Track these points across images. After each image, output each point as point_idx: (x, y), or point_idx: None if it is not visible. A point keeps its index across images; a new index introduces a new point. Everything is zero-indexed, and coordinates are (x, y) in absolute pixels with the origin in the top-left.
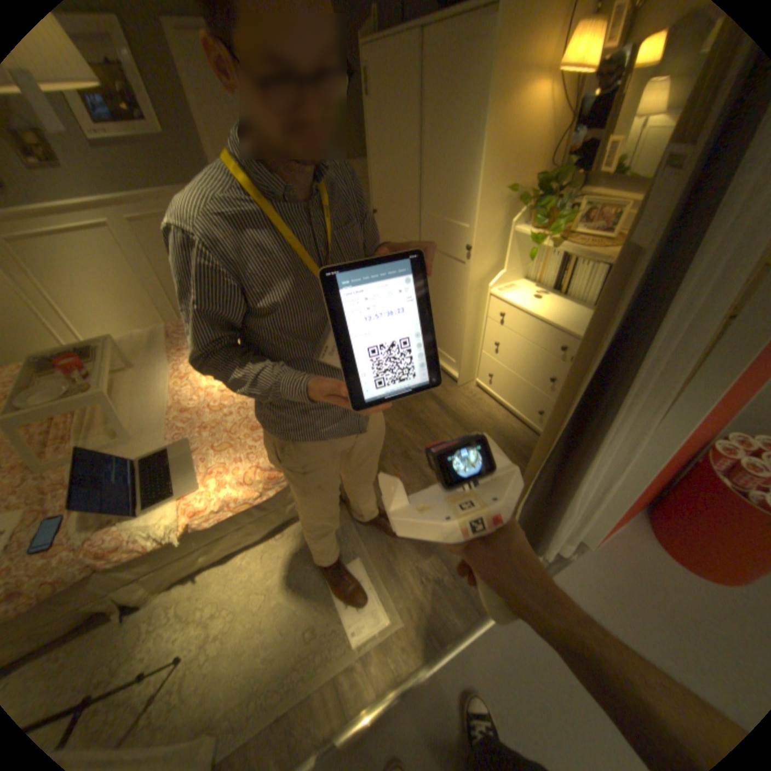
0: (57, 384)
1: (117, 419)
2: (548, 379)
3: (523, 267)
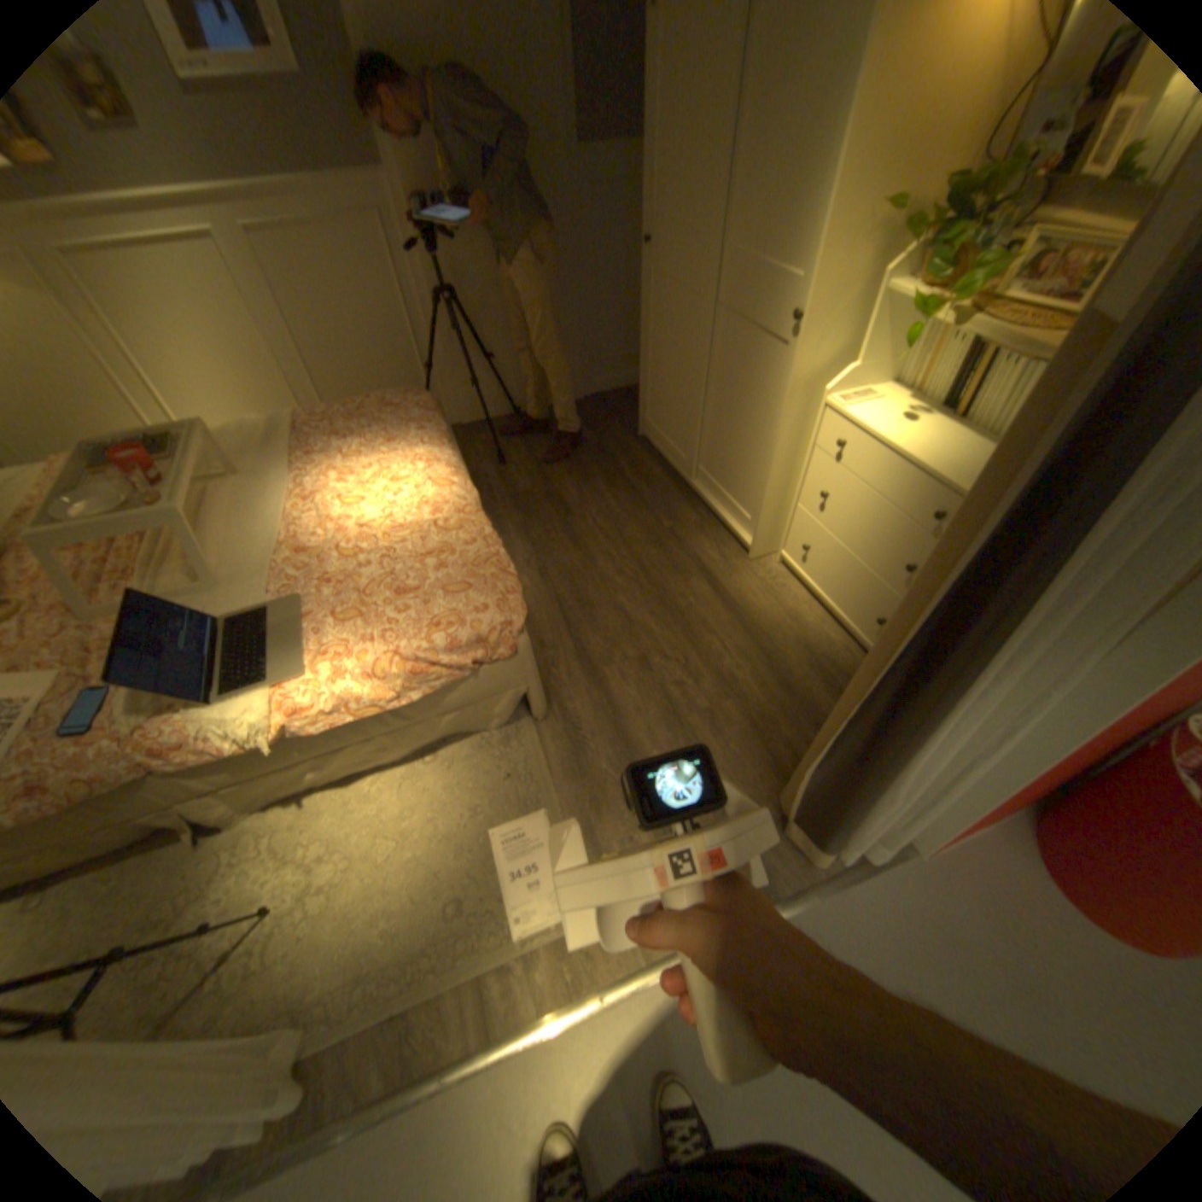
0: (112, 487)
1: (198, 551)
2: (903, 566)
3: (895, 360)
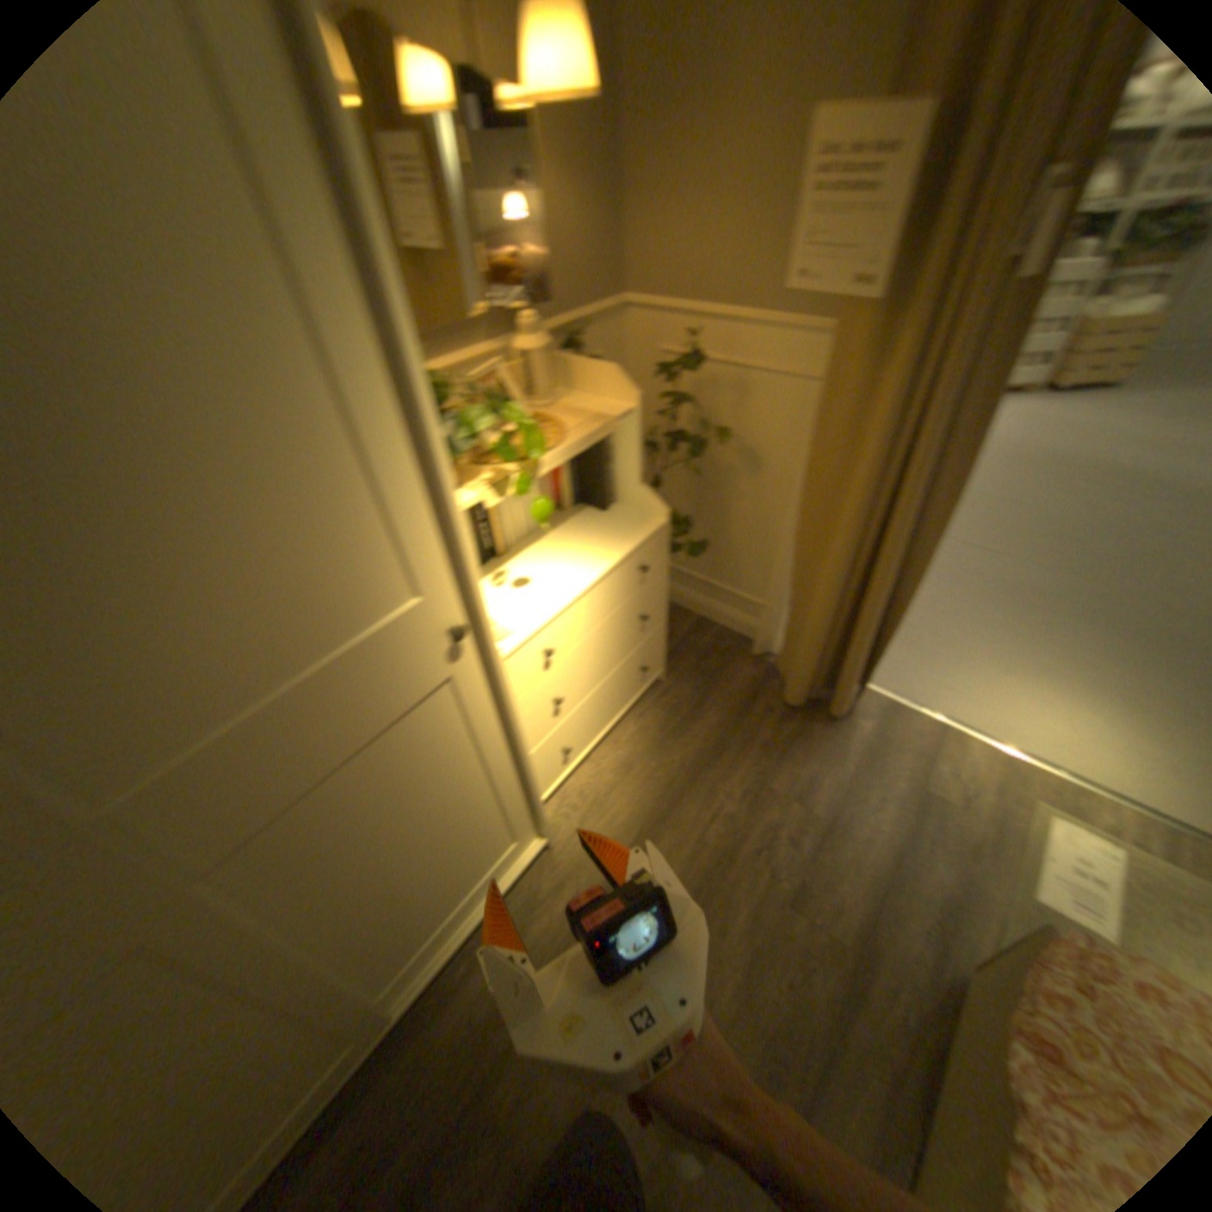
0: None
1: None
2: (638, 627)
3: None
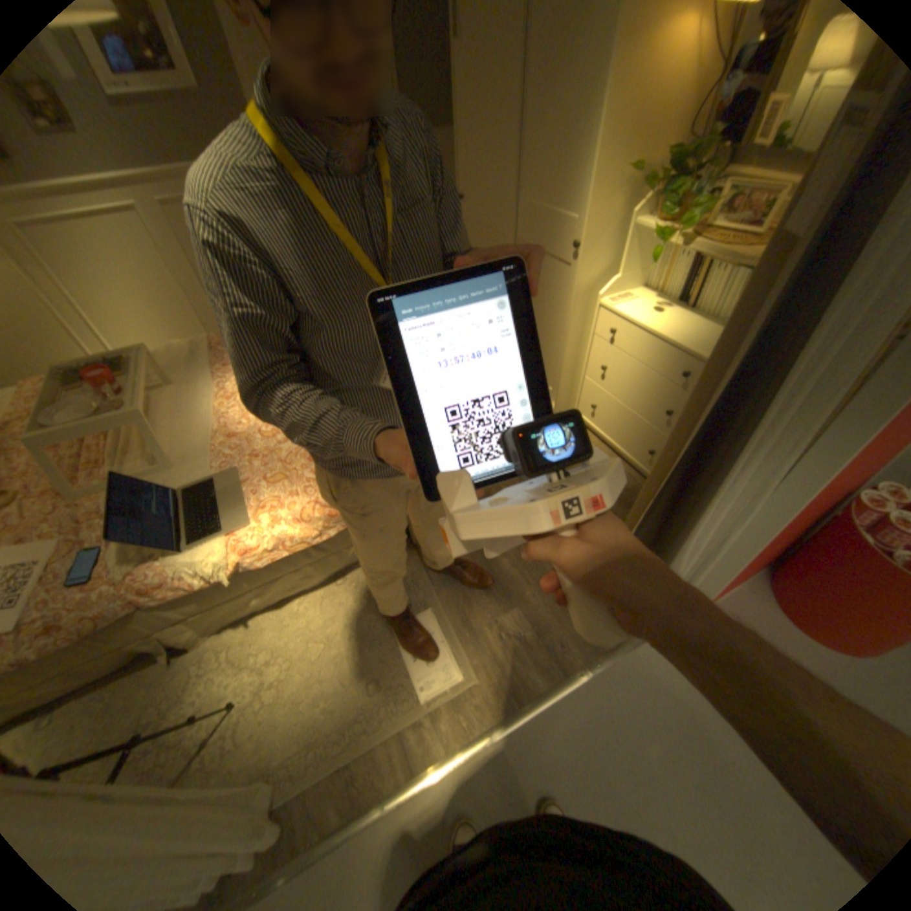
0: (85, 399)
1: (155, 442)
2: (663, 412)
3: (642, 272)
